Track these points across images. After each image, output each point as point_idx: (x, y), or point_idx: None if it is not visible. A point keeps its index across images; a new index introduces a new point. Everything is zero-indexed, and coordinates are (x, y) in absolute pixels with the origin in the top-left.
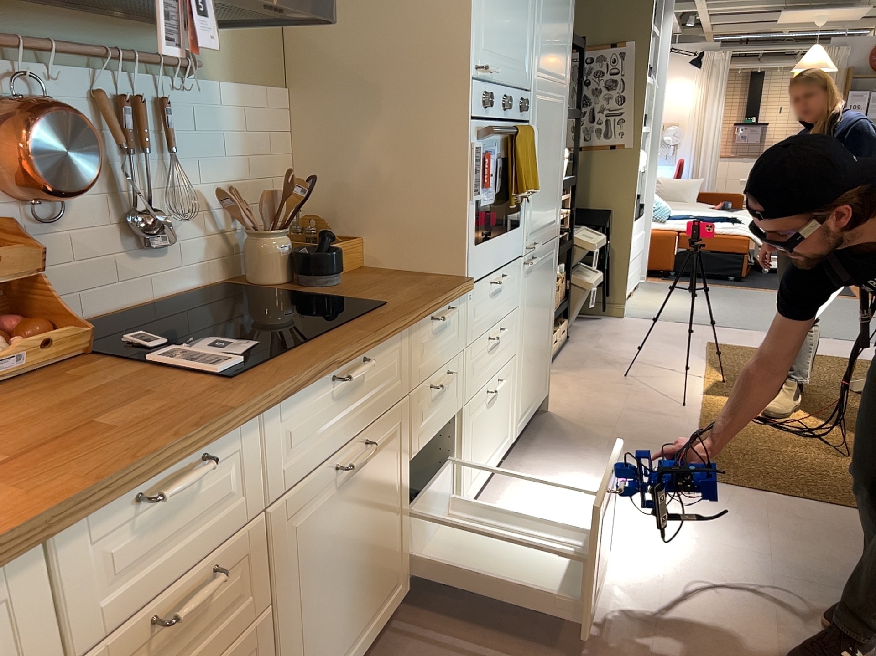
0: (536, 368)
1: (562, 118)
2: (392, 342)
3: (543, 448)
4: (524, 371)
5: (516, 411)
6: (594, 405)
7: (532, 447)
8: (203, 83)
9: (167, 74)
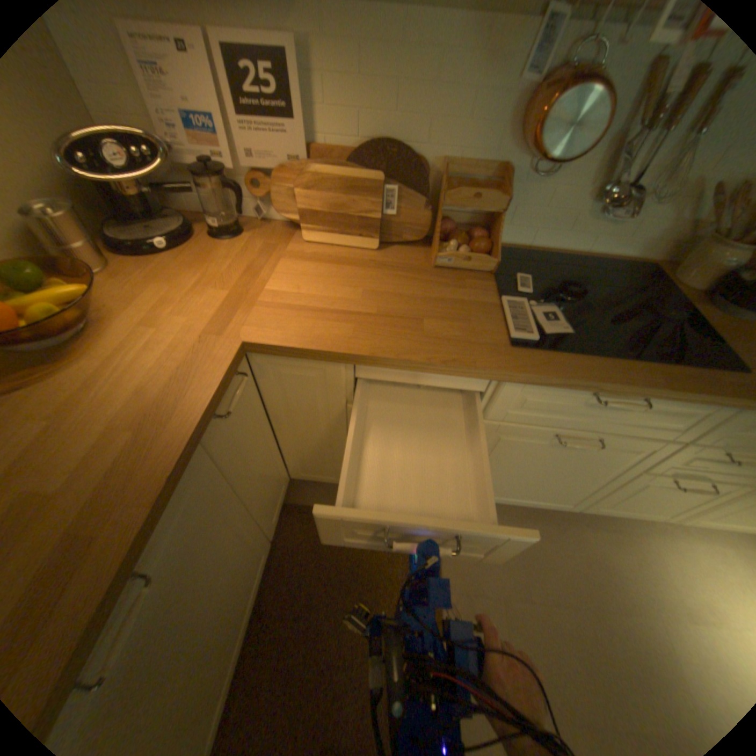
0: None
1: None
2: (703, 405)
3: None
4: None
5: None
6: None
7: None
8: None
9: None
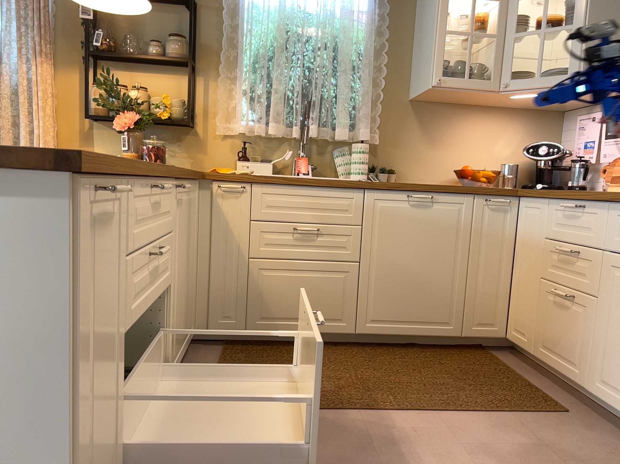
0: None
1: None
2: None
3: None
4: None
5: None
6: None
7: None
8: None
9: None
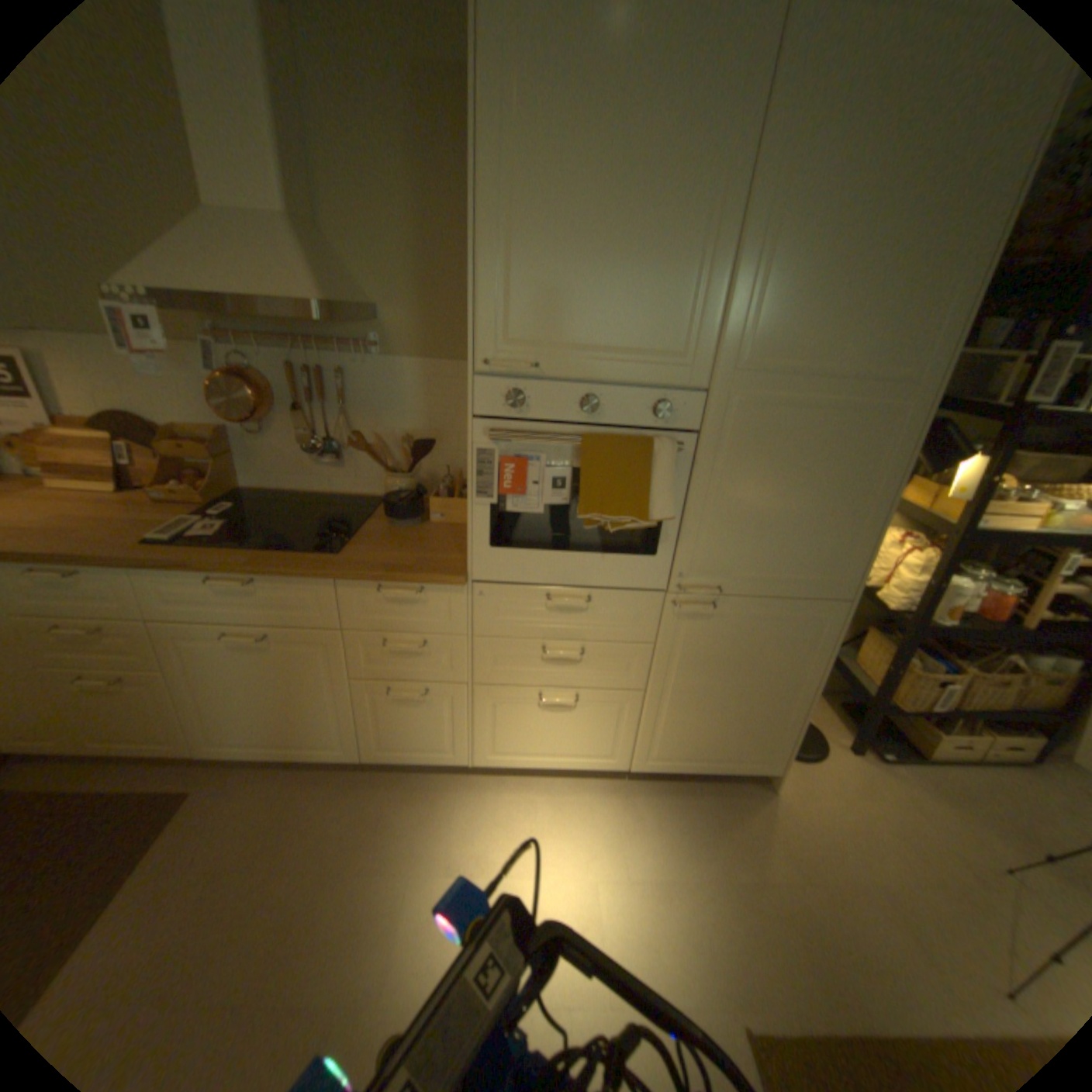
0: (727, 732)
1: (898, 430)
2: (298, 583)
3: (680, 813)
4: (673, 719)
5: (643, 749)
6: (852, 848)
7: (674, 801)
8: (379, 356)
9: (335, 351)
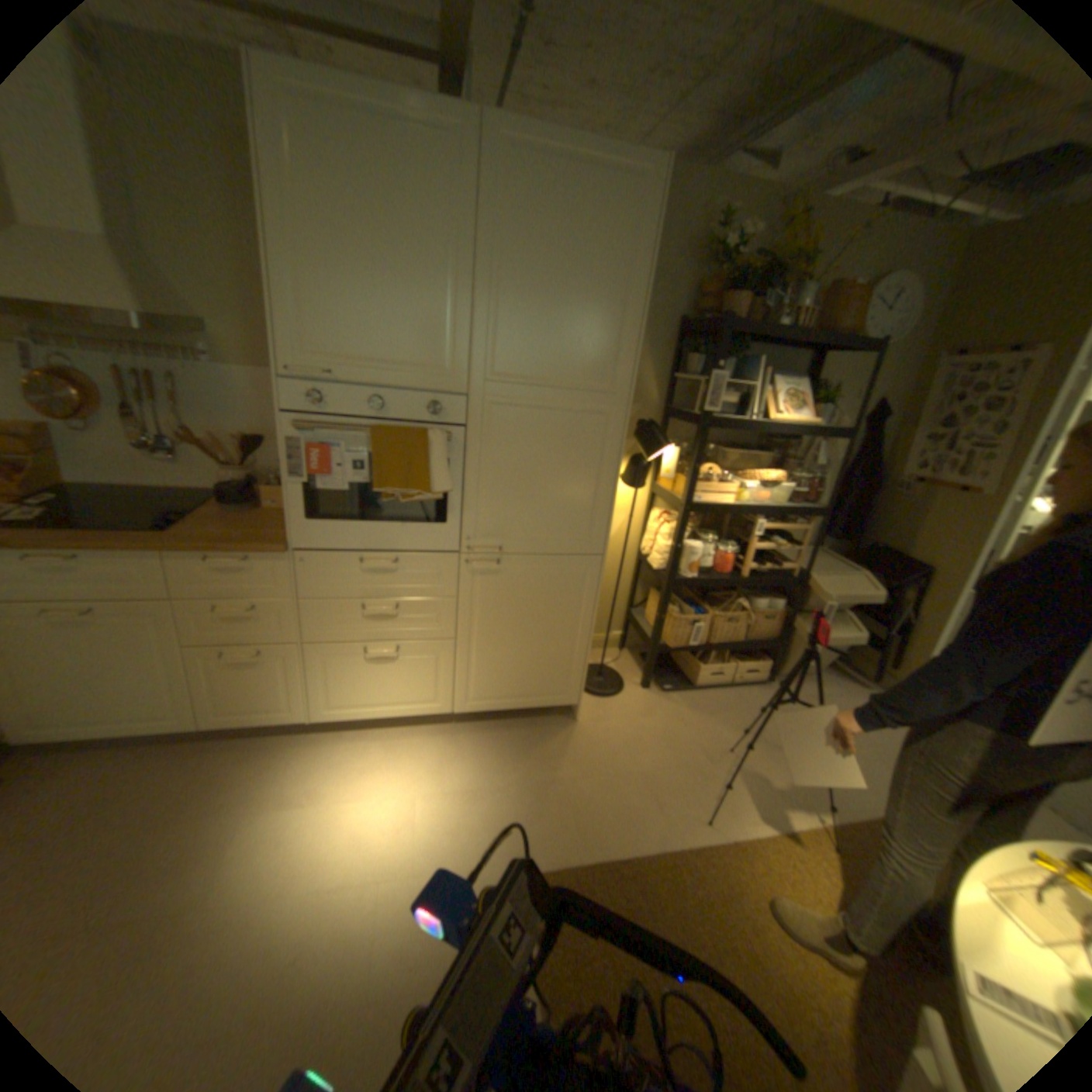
0: (527, 669)
1: (608, 428)
2: (126, 557)
3: (496, 742)
4: (483, 662)
5: (461, 691)
6: (625, 750)
7: (492, 734)
8: (211, 364)
9: (166, 358)
